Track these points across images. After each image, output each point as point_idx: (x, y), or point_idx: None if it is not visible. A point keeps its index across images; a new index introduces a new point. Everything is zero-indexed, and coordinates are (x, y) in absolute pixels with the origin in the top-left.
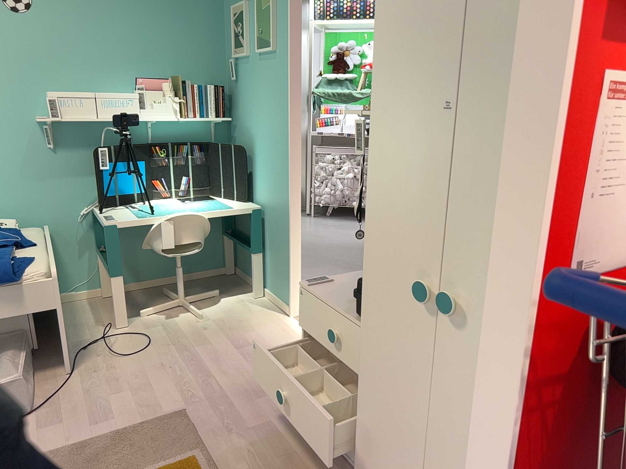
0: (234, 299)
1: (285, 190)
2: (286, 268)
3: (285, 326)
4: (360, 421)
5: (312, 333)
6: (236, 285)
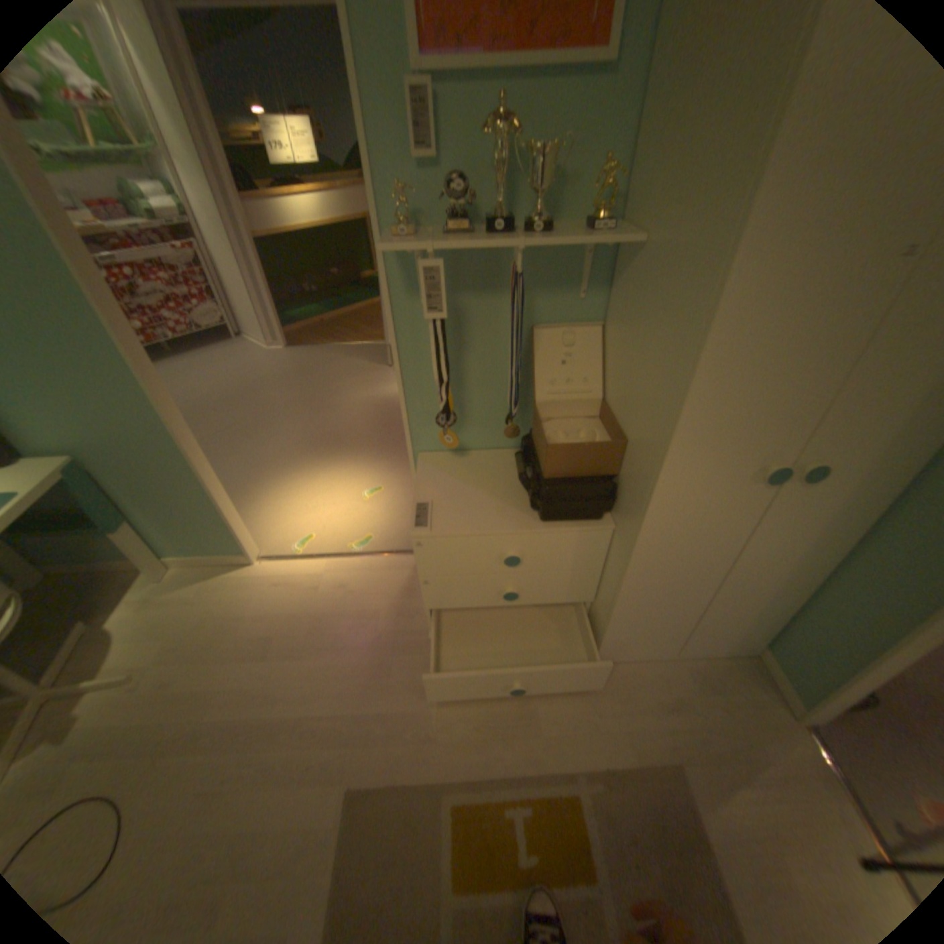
0: (127, 607)
1: (140, 411)
2: (209, 516)
3: (267, 579)
4: (617, 609)
5: (453, 573)
6: (90, 588)
